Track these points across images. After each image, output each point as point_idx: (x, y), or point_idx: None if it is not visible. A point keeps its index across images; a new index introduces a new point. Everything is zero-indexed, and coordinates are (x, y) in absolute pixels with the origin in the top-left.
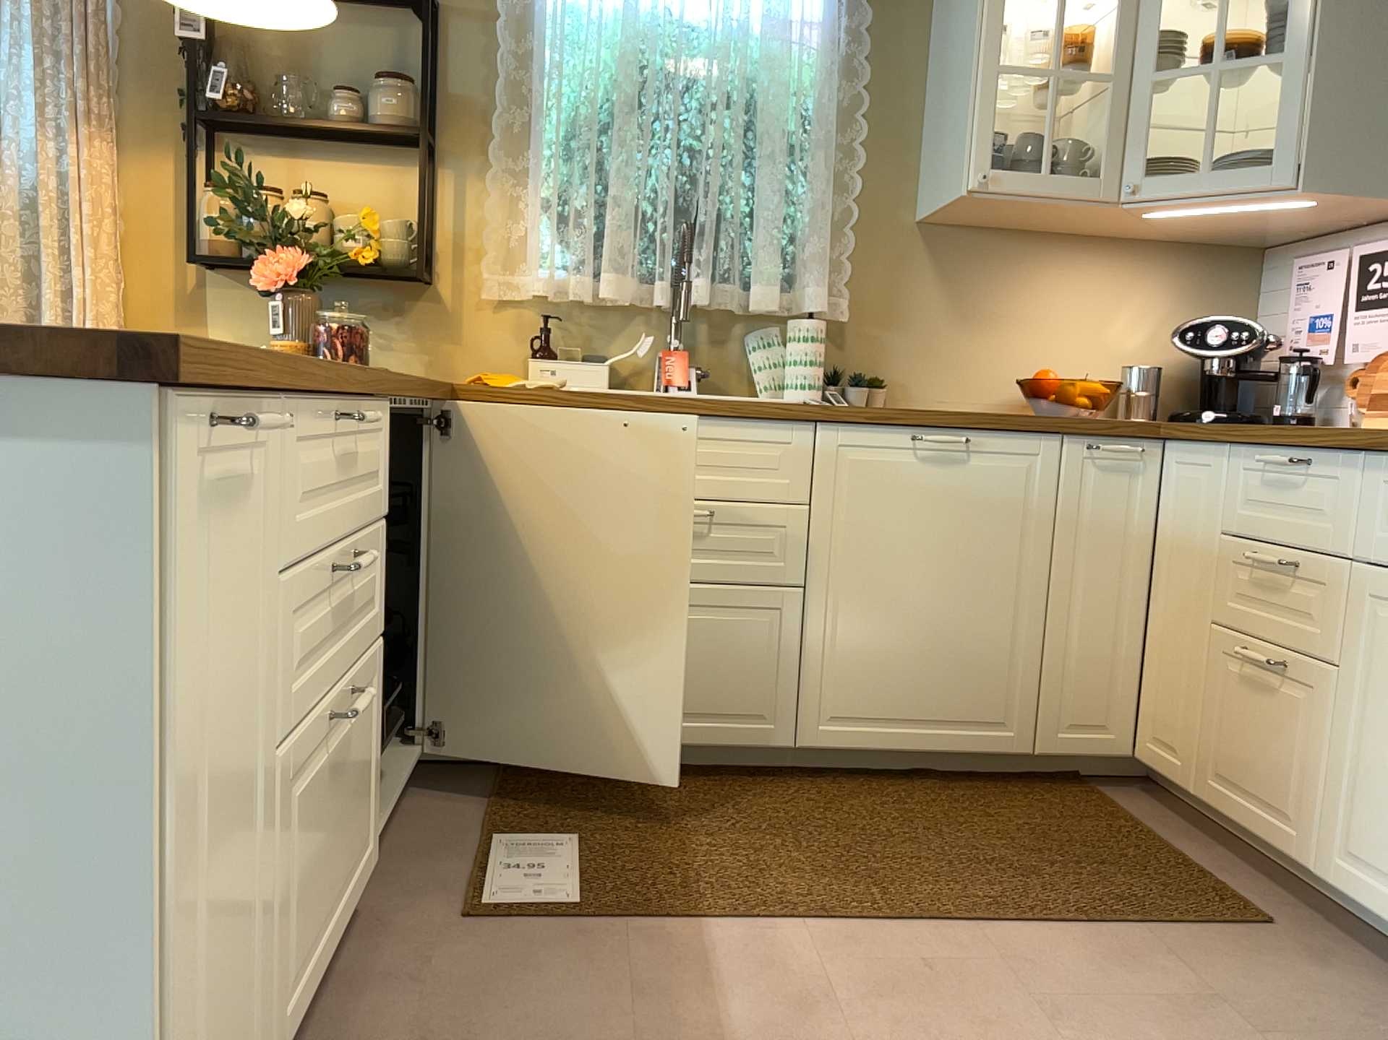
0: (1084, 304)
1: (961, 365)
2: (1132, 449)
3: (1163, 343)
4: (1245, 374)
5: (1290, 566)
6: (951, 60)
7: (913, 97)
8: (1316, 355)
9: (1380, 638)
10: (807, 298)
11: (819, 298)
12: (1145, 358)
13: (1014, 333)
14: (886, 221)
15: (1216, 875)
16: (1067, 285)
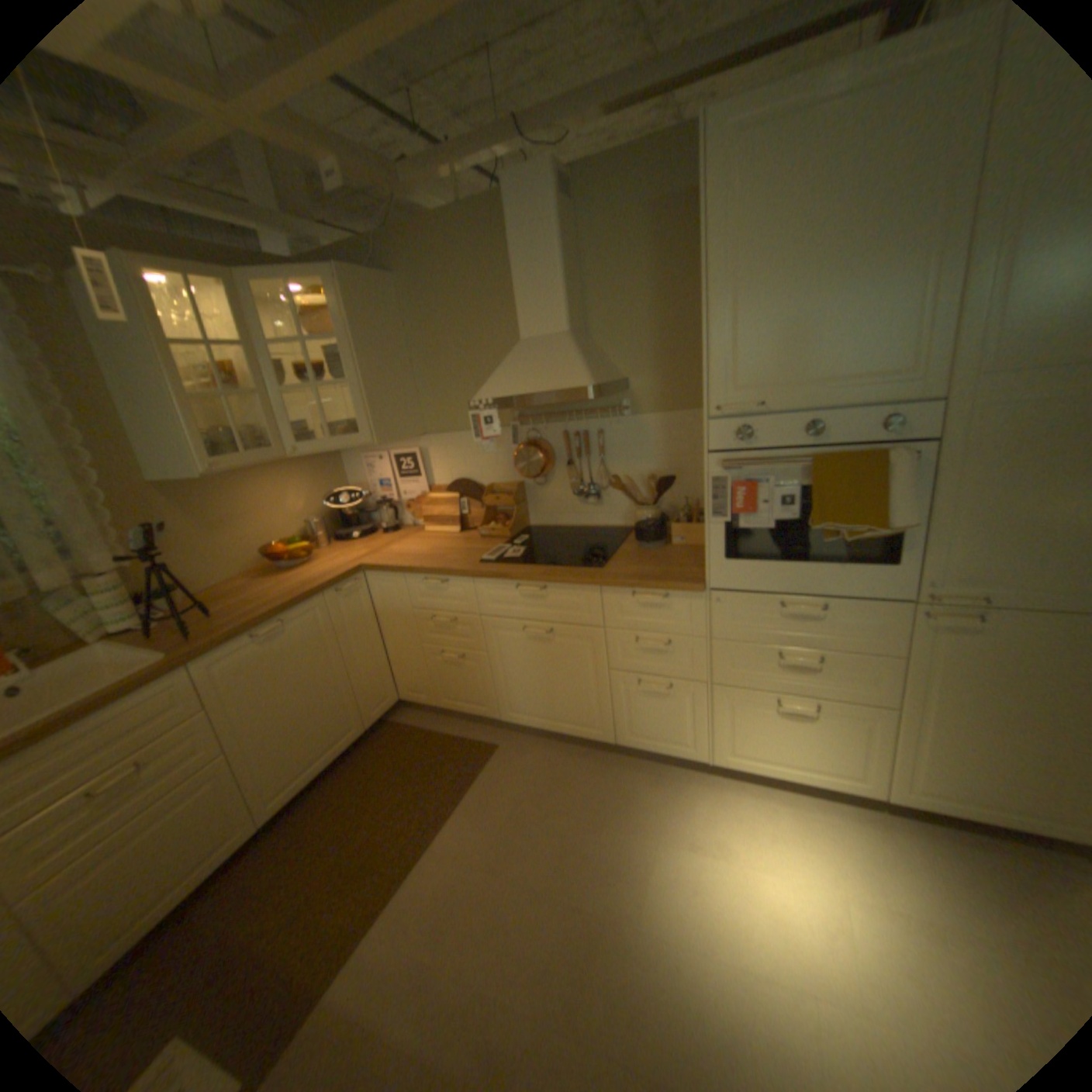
0: (269, 497)
1: (216, 555)
2: (354, 584)
3: (312, 502)
4: (362, 512)
5: (454, 621)
6: (131, 383)
7: (100, 403)
8: (387, 497)
9: (500, 640)
10: (91, 568)
11: (105, 565)
12: (308, 513)
13: (239, 526)
14: (121, 490)
15: (464, 736)
16: (256, 491)
